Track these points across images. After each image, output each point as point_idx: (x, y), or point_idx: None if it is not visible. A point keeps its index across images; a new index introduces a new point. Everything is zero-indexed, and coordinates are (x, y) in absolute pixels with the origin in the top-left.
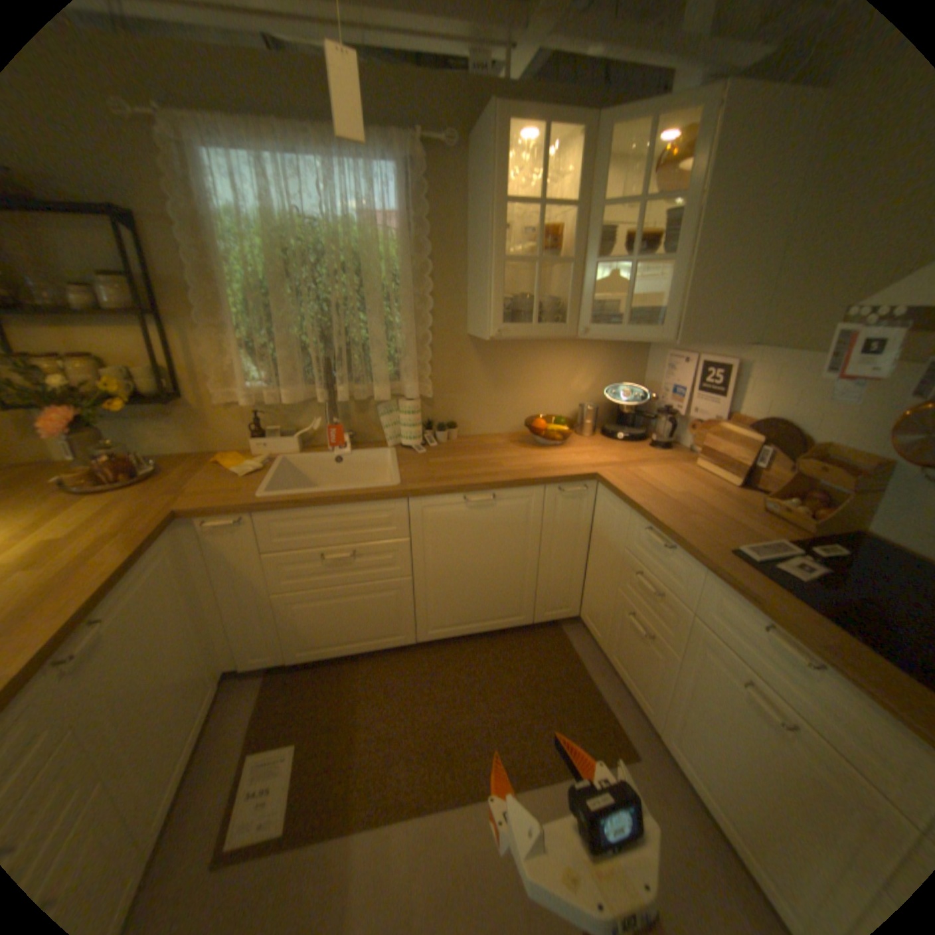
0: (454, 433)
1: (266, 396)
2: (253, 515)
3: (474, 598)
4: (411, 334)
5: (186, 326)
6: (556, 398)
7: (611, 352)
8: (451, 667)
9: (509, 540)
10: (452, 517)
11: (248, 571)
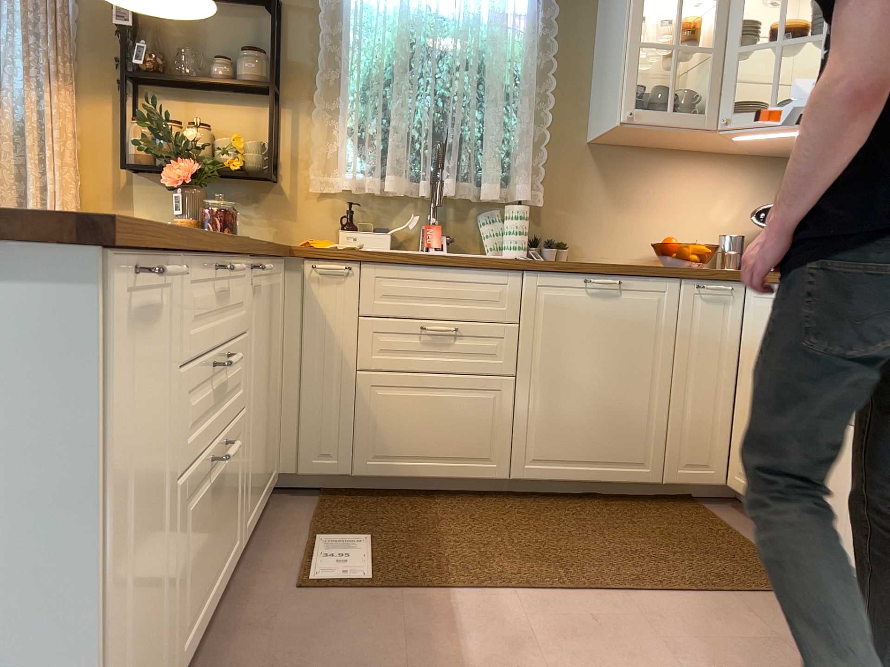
0: (565, 253)
1: (369, 183)
2: (362, 266)
3: (589, 424)
4: (528, 133)
5: (303, 111)
6: (692, 227)
7: (760, 177)
8: (554, 513)
9: (636, 347)
10: (571, 304)
11: (342, 334)
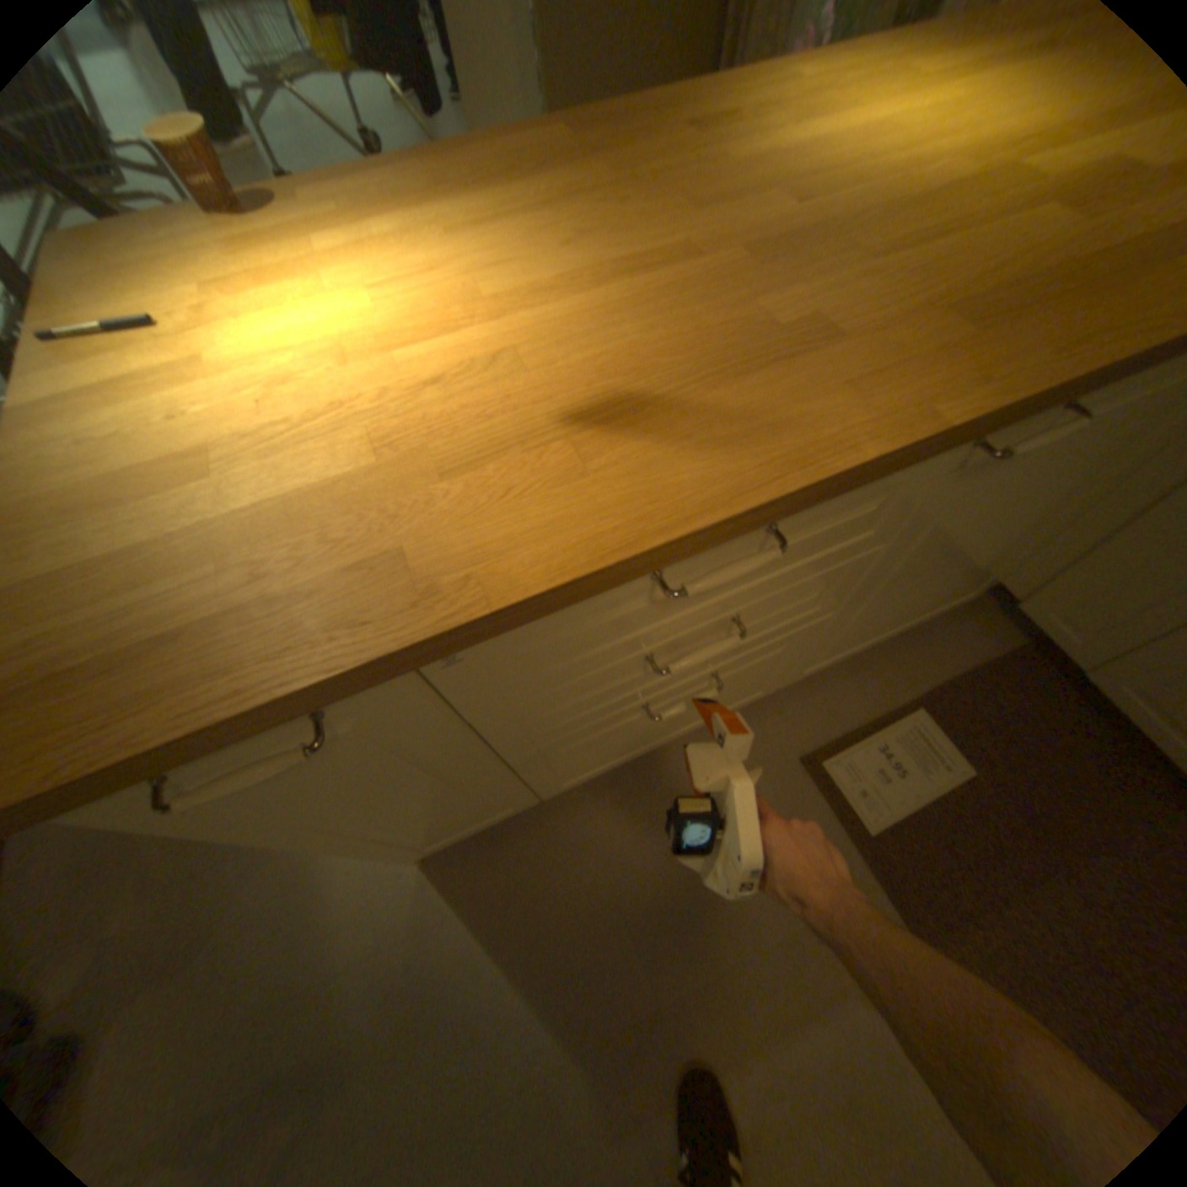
0: None
1: None
2: None
3: None
4: None
5: None
6: None
7: None
8: None
9: None
10: None
11: None
